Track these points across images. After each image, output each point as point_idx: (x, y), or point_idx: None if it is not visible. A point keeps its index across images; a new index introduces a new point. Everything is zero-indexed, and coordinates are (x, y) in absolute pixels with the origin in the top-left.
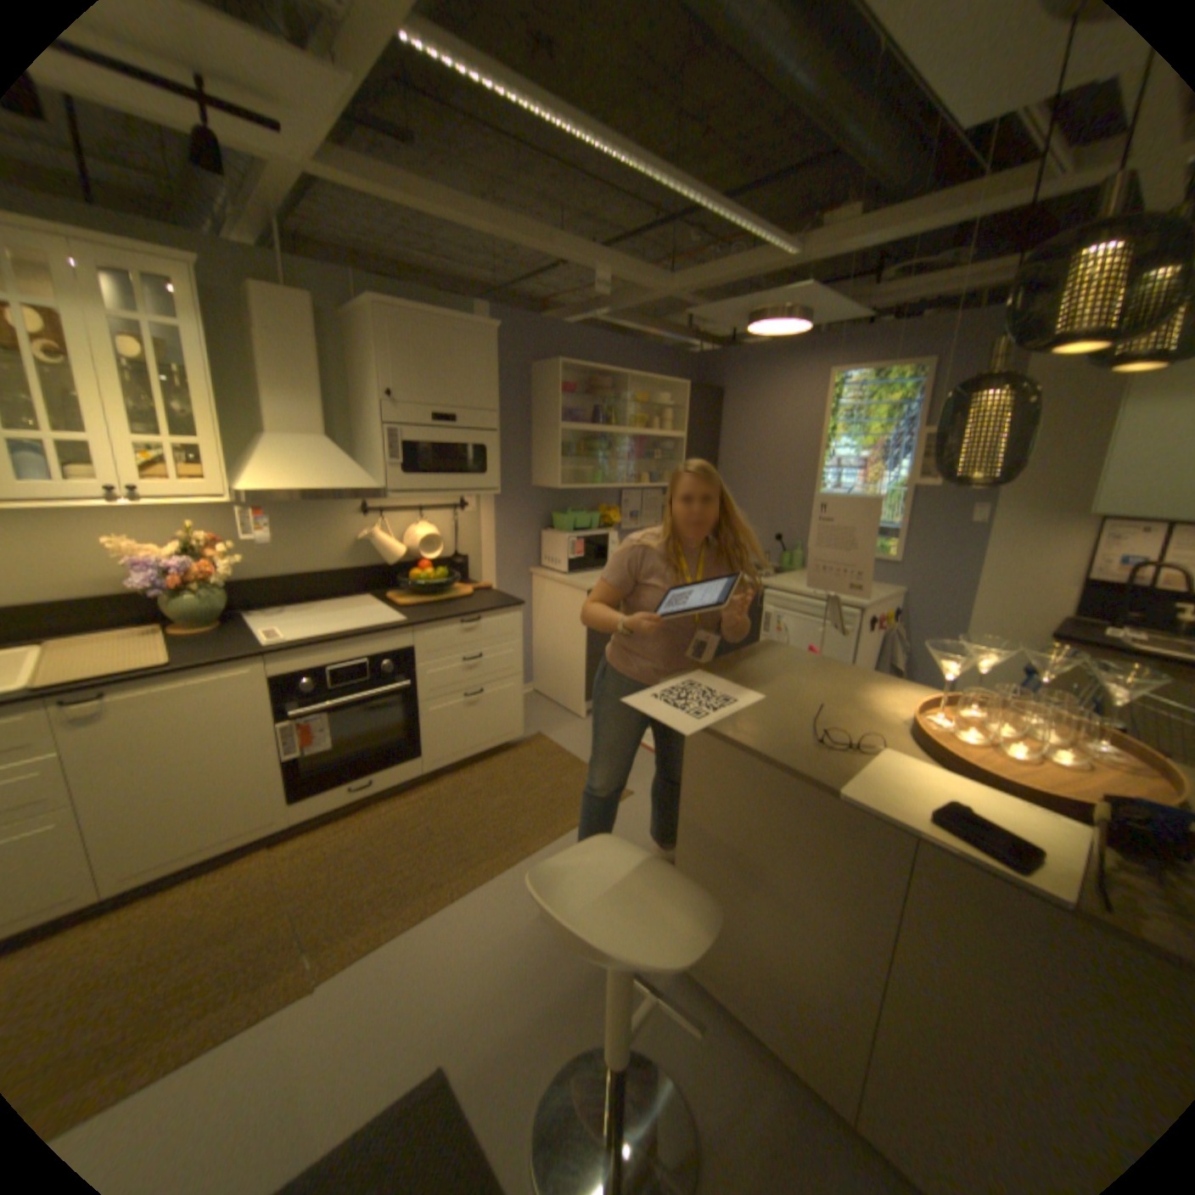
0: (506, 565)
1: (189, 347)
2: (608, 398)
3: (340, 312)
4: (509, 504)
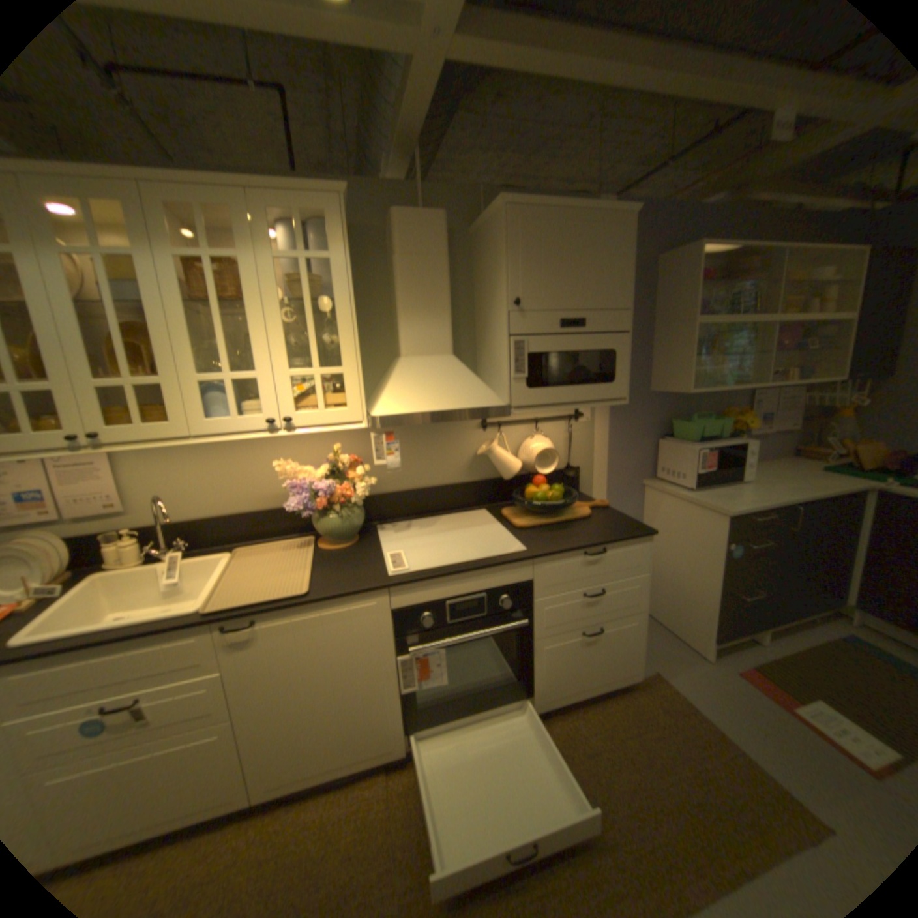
0: (617, 476)
1: (336, 276)
2: (751, 282)
3: (469, 230)
4: (625, 411)
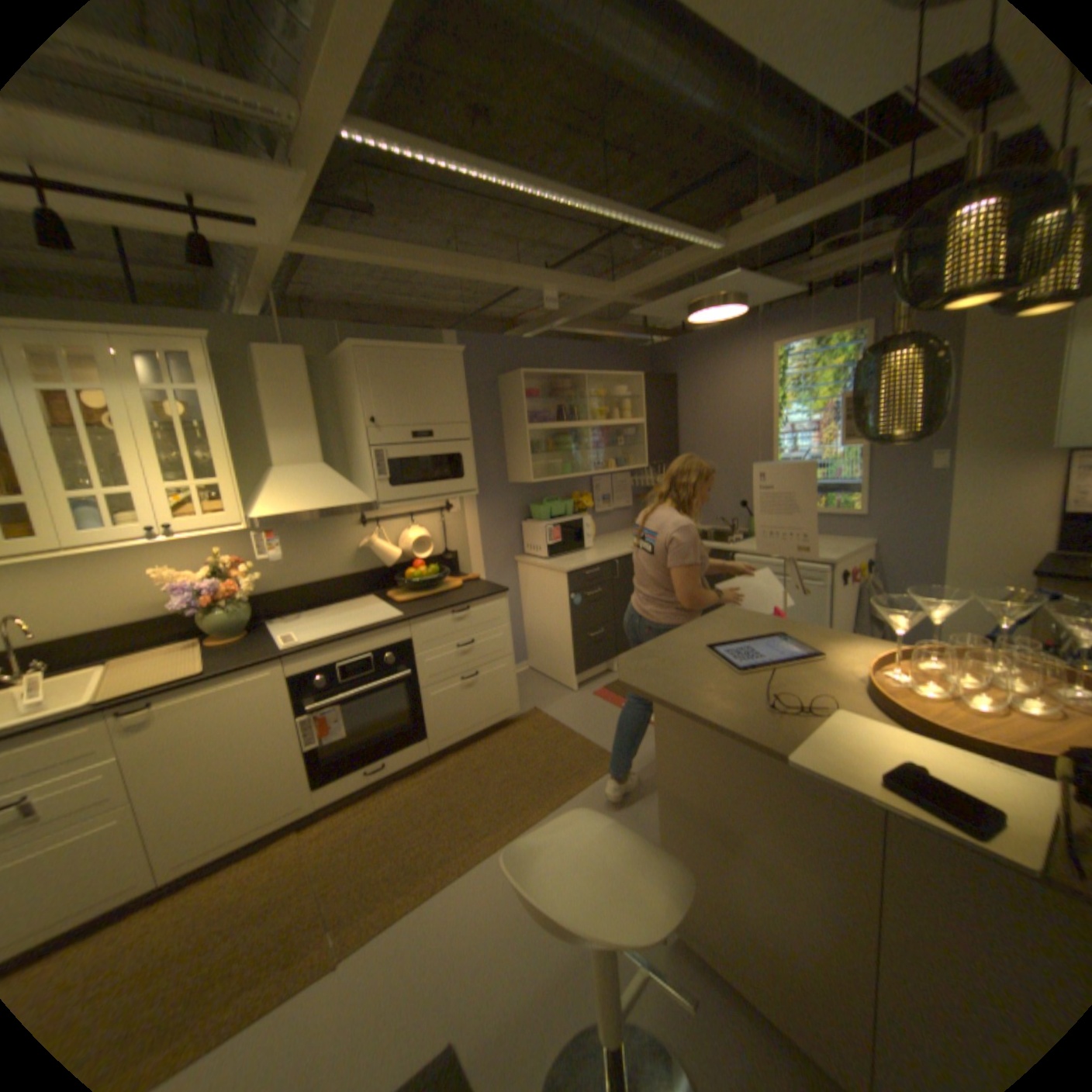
0: (492, 556)
1: (206, 405)
2: (569, 397)
3: (329, 357)
4: (490, 501)
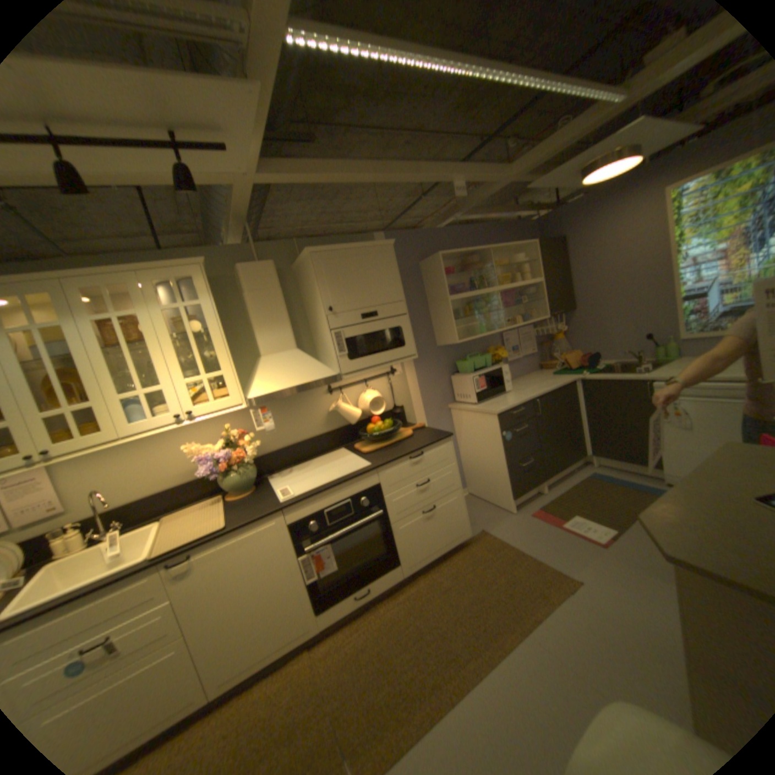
0: (430, 406)
1: (207, 315)
2: (478, 270)
3: (292, 267)
4: (423, 363)
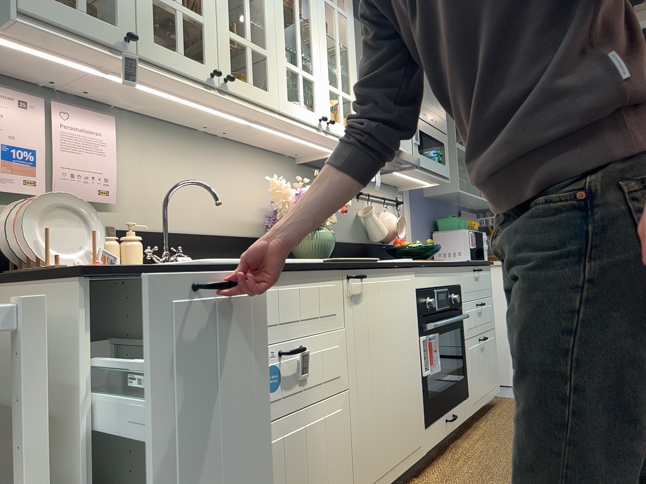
0: None
1: (349, 32)
2: None
3: None
4: (417, 208)
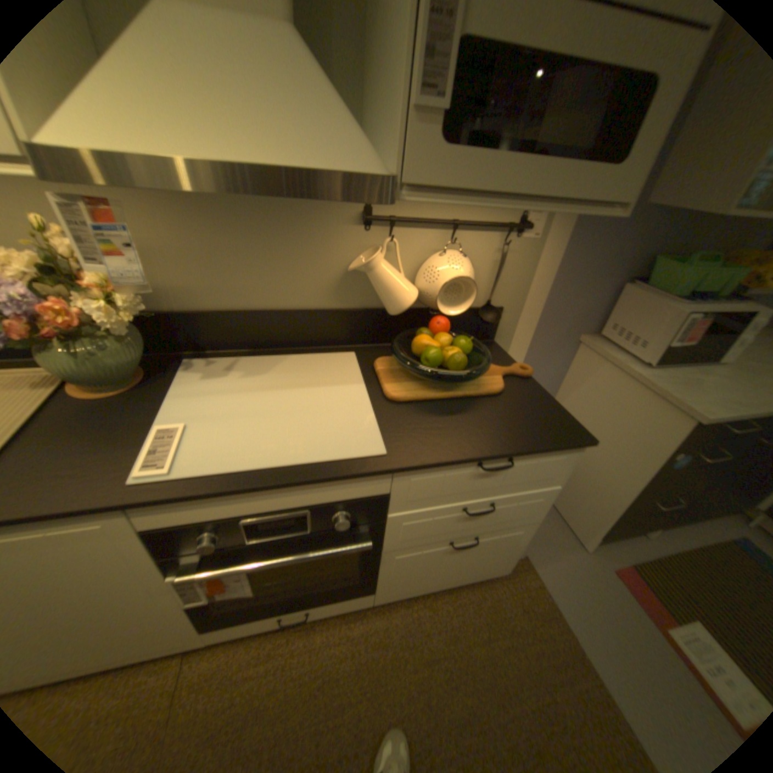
0: (551, 326)
1: None
2: None
3: None
4: (597, 230)
